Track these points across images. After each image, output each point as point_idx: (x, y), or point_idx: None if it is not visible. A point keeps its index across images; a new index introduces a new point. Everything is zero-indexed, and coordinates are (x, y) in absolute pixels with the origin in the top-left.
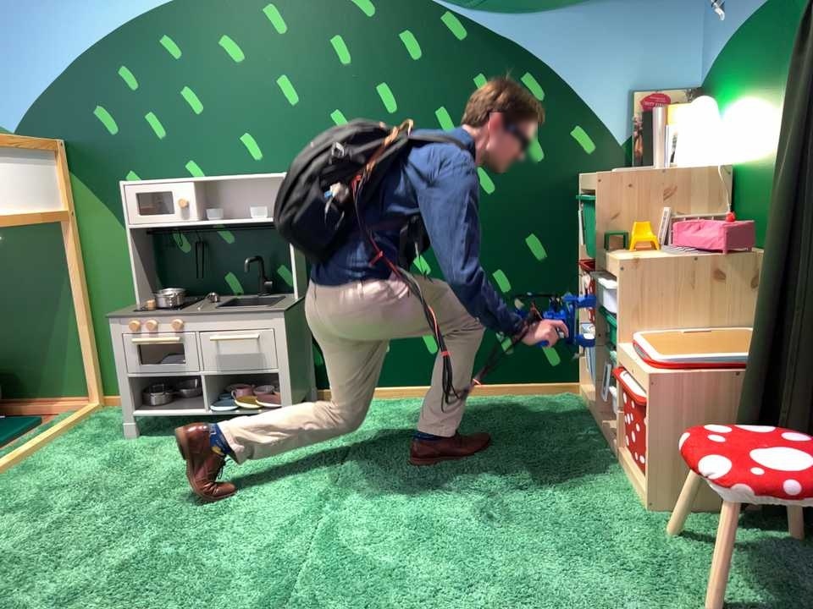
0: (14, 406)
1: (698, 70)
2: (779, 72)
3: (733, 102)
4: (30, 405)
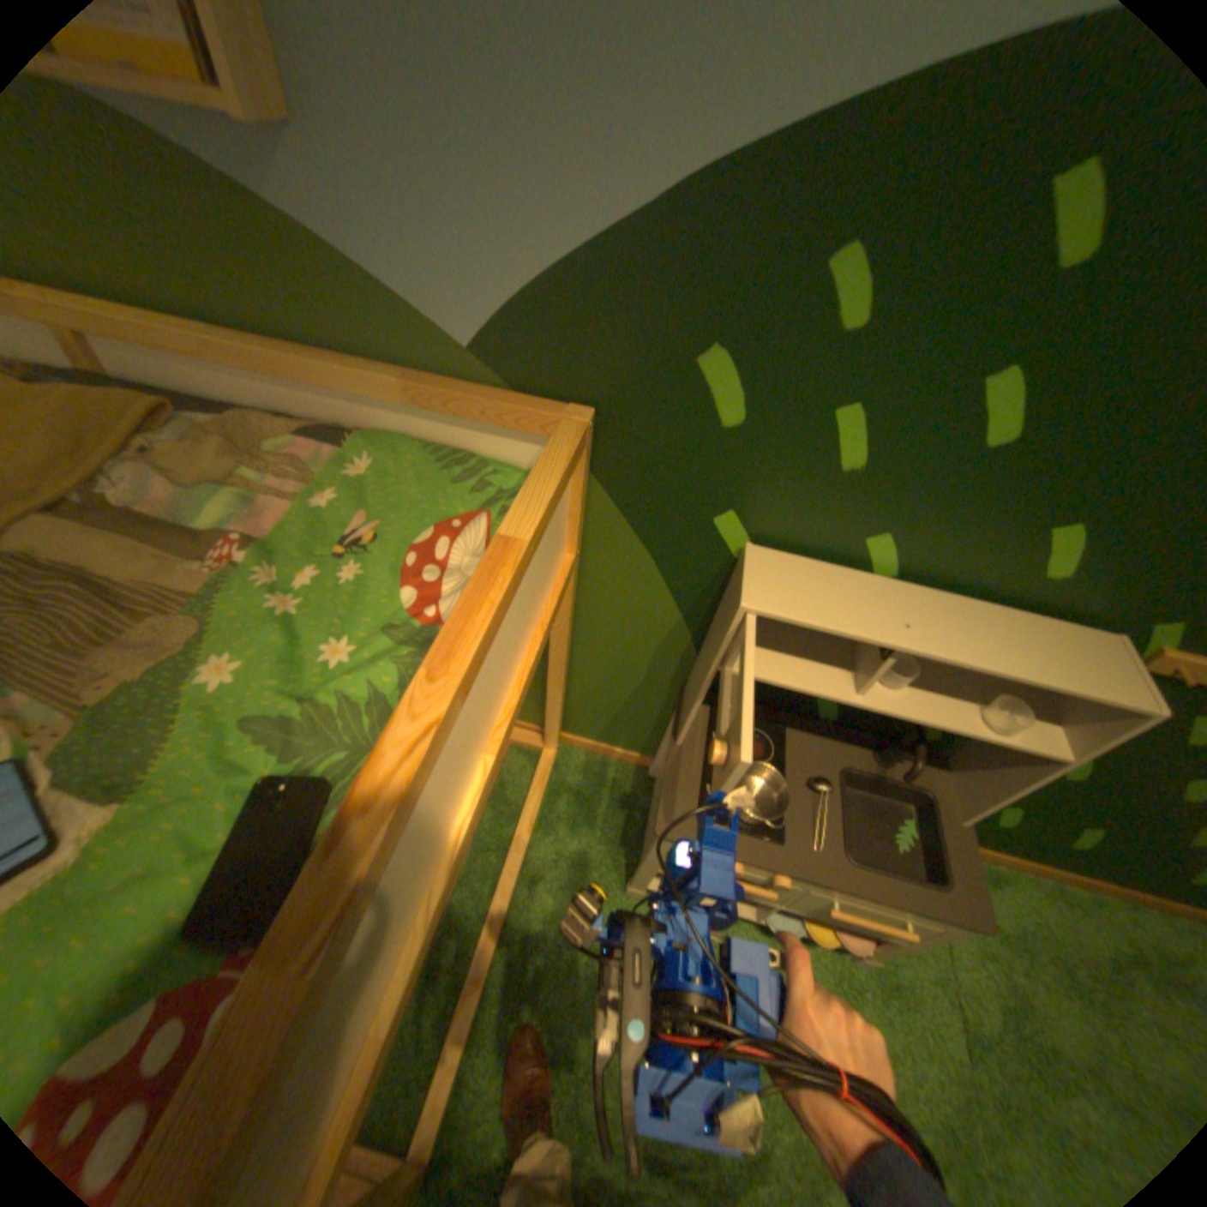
0: None
1: None
2: None
3: None
4: None
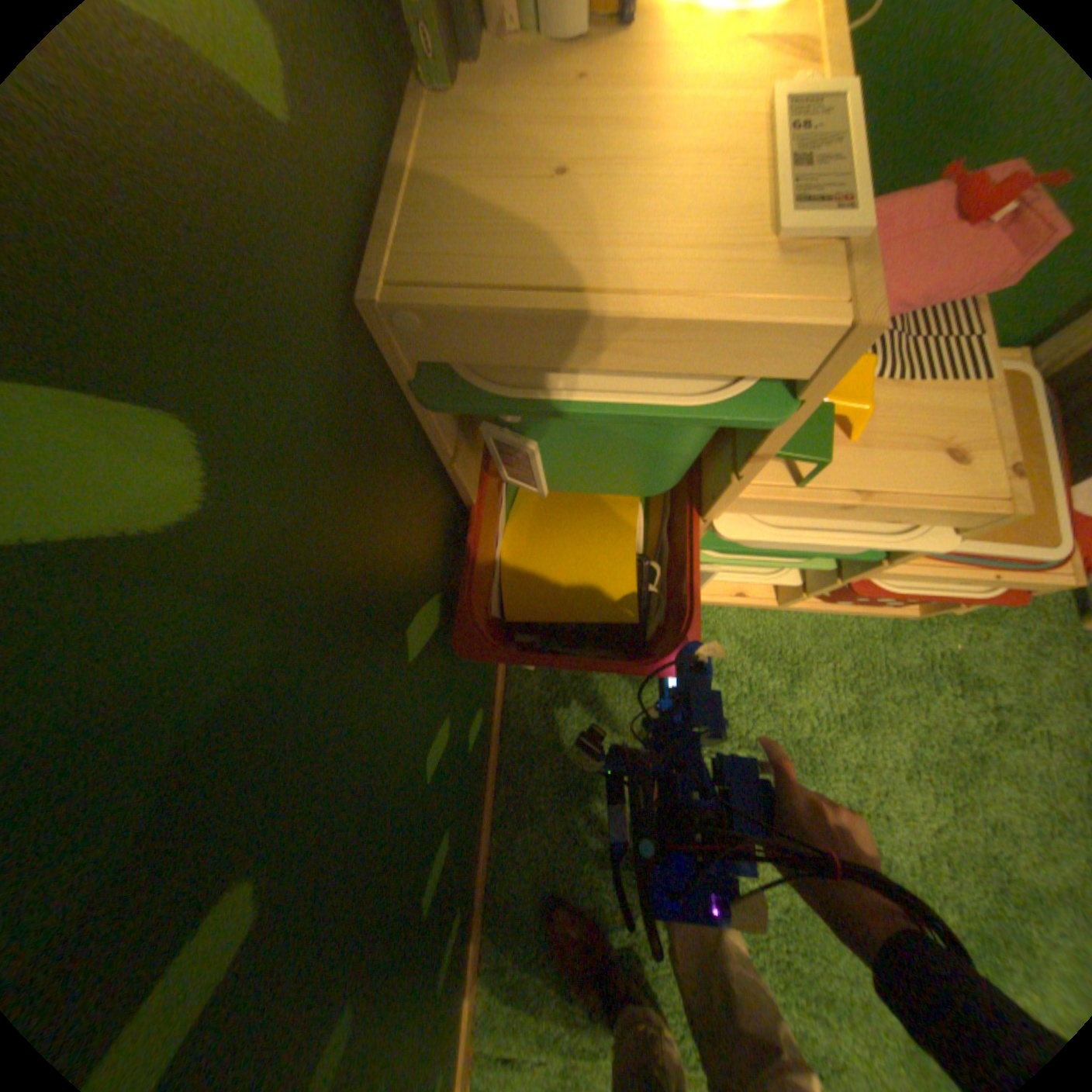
0: None
1: None
2: None
3: None
4: None
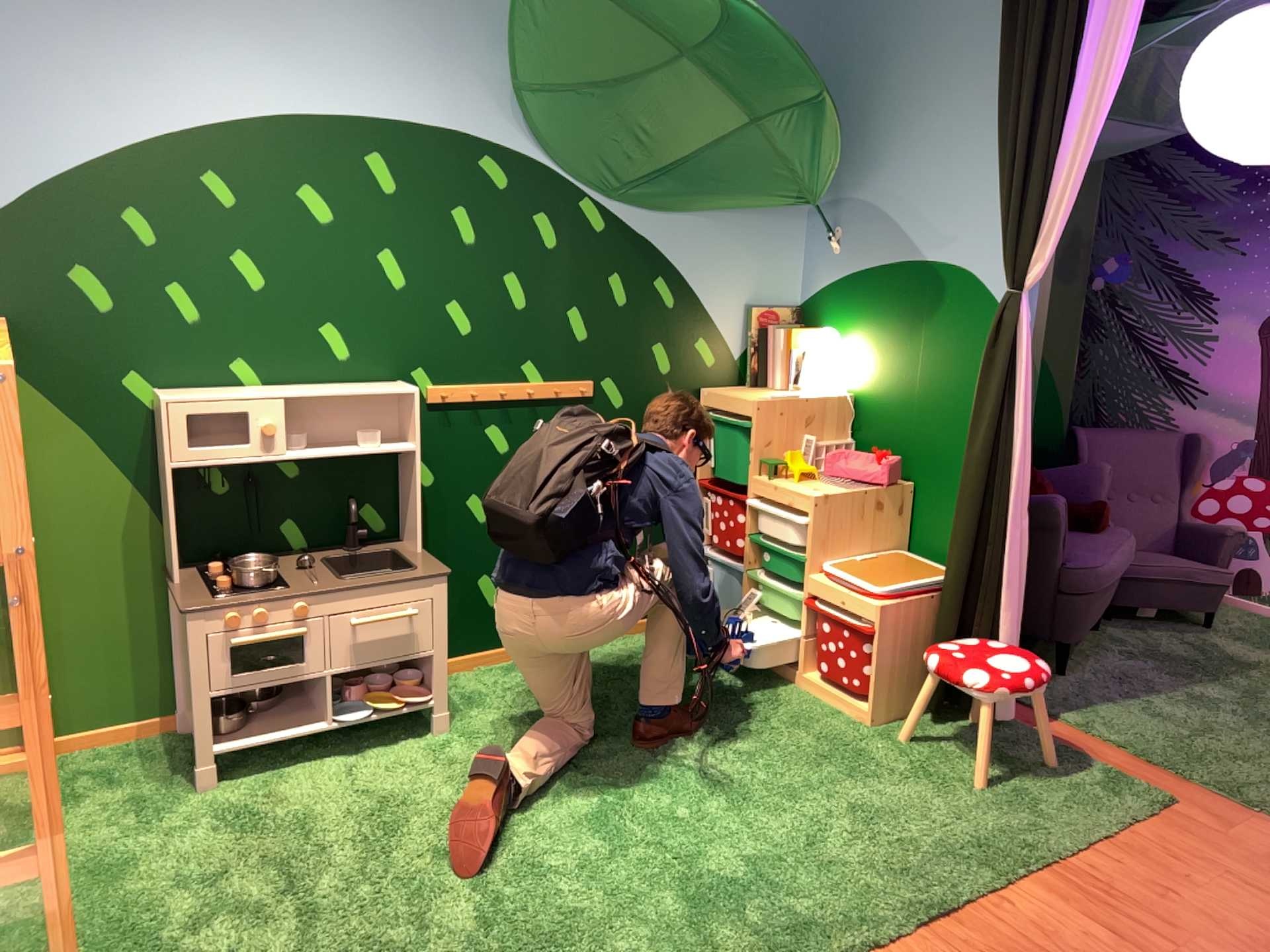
0: None
1: (796, 293)
2: (910, 332)
3: (849, 339)
4: None
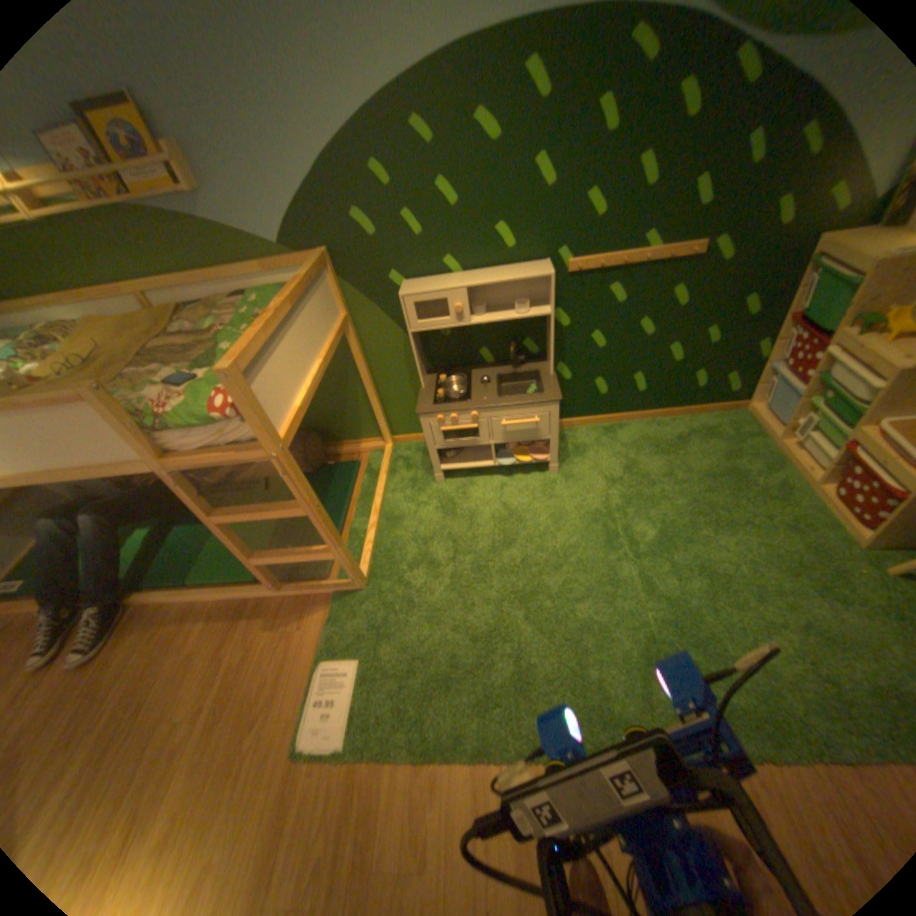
0: (333, 451)
1: None
2: None
3: None
4: (343, 449)
